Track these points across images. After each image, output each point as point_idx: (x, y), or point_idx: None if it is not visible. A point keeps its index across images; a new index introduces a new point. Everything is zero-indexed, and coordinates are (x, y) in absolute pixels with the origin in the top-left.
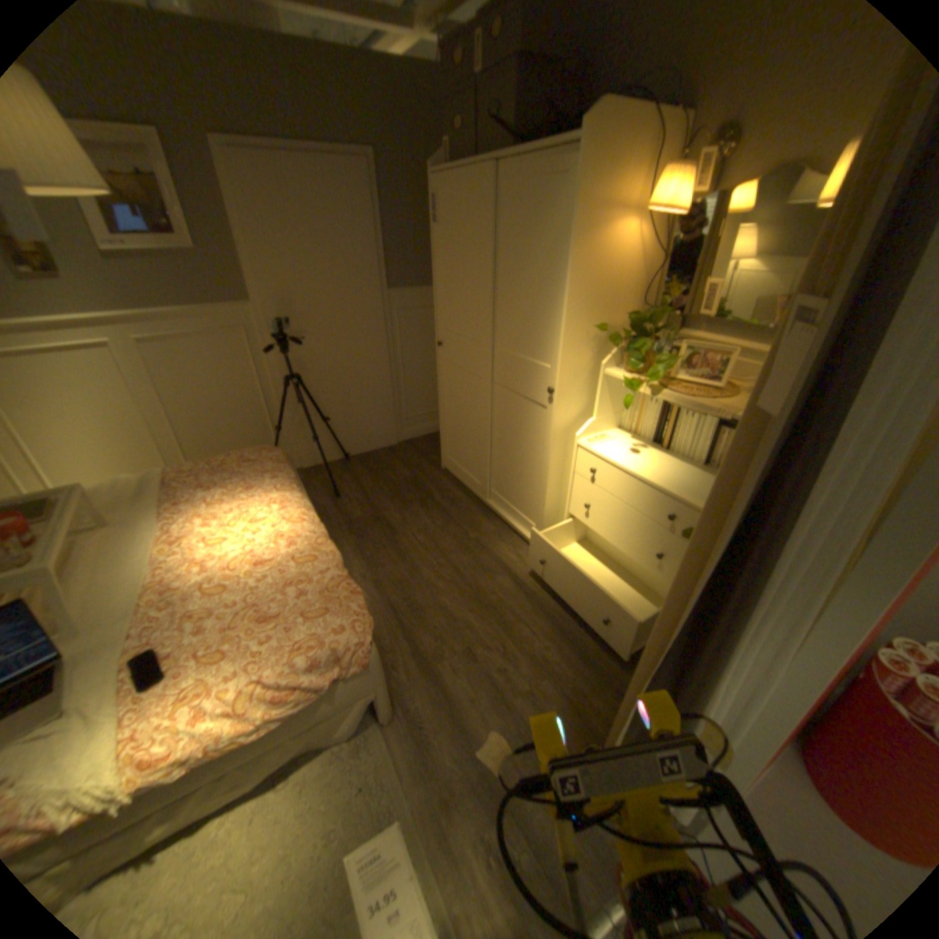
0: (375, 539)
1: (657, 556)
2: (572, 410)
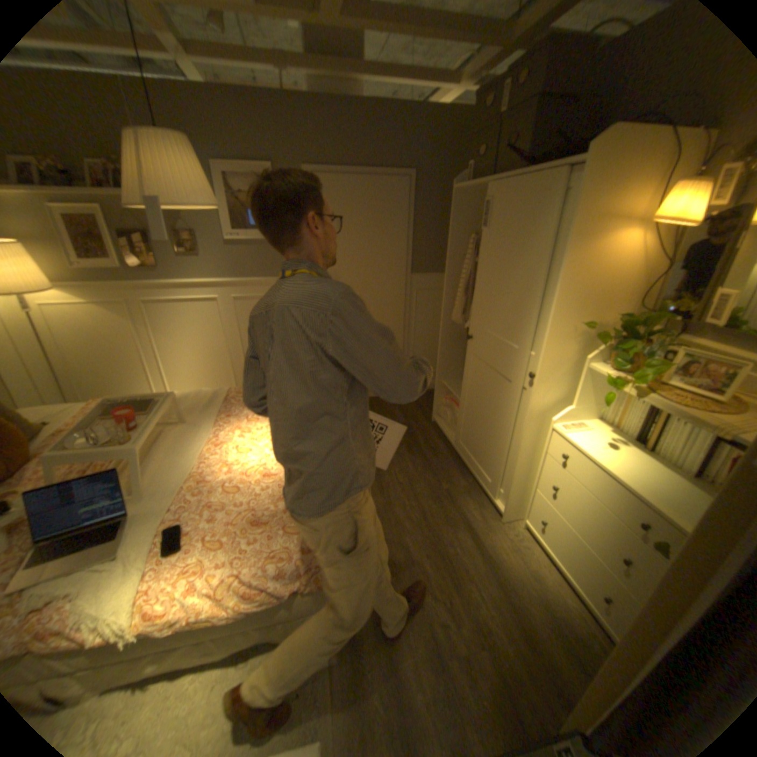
0: None
1: (625, 563)
2: (553, 396)
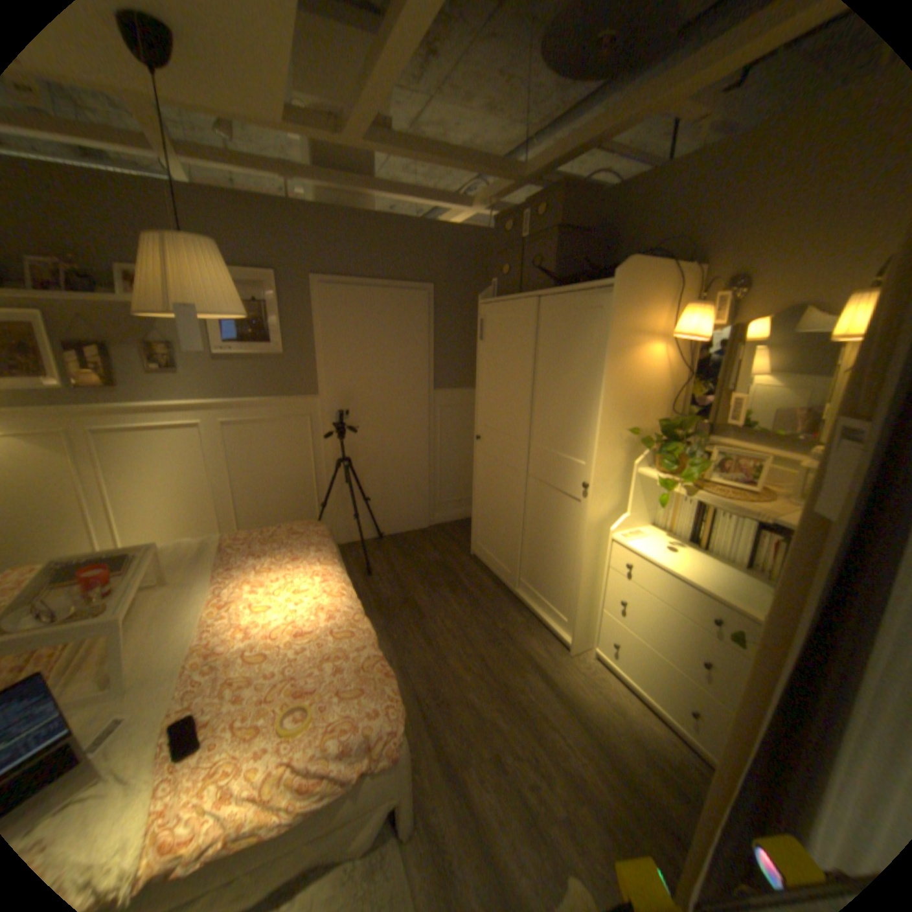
0: (404, 621)
1: (706, 666)
2: (607, 505)
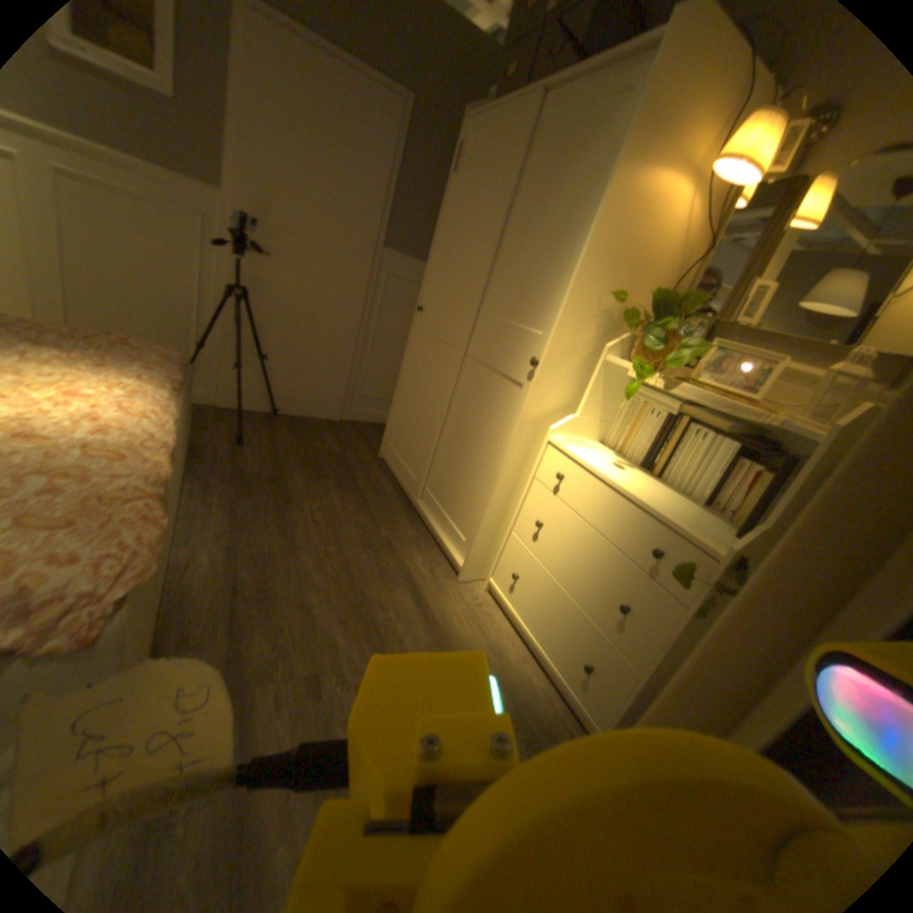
0: (261, 499)
1: (621, 608)
2: (554, 396)
